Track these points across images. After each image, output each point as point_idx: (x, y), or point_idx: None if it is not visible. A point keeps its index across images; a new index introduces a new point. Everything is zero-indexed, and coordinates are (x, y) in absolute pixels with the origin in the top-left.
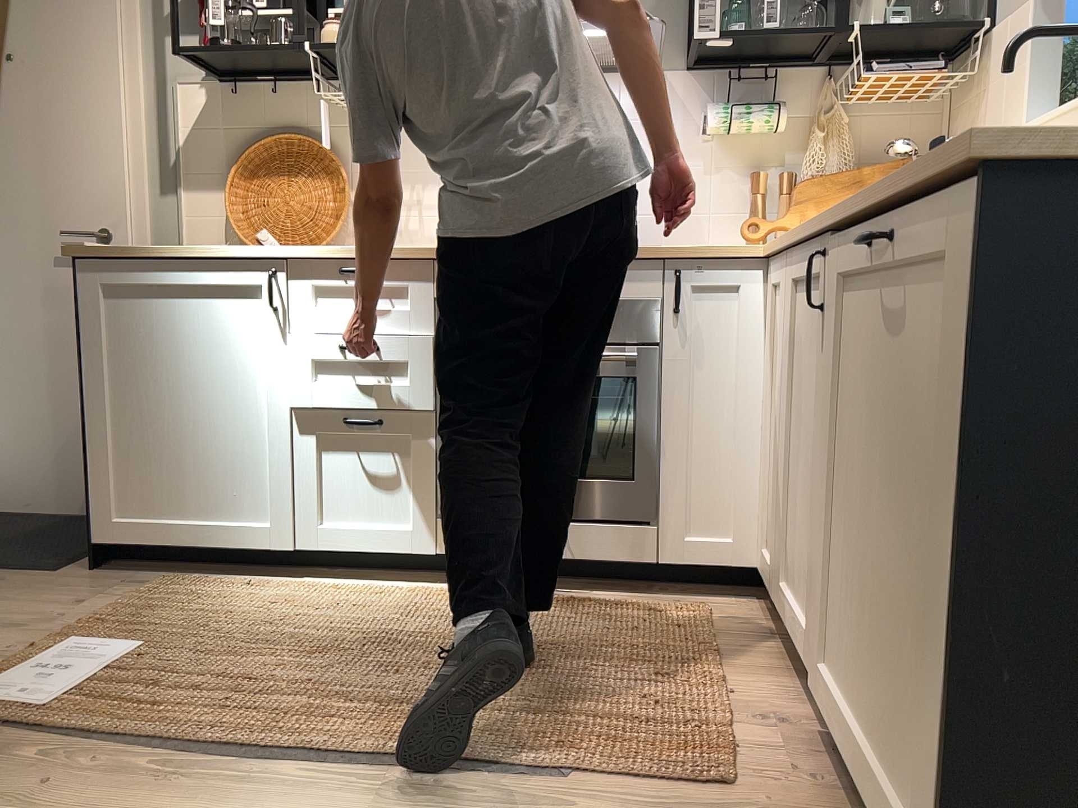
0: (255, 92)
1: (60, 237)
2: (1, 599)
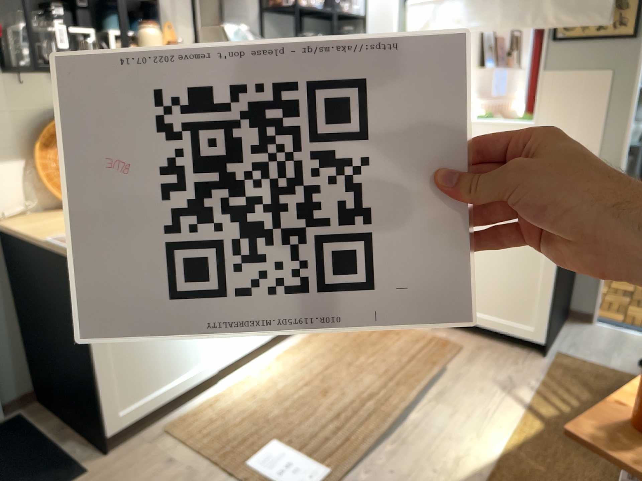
0: (33, 80)
1: None
2: None
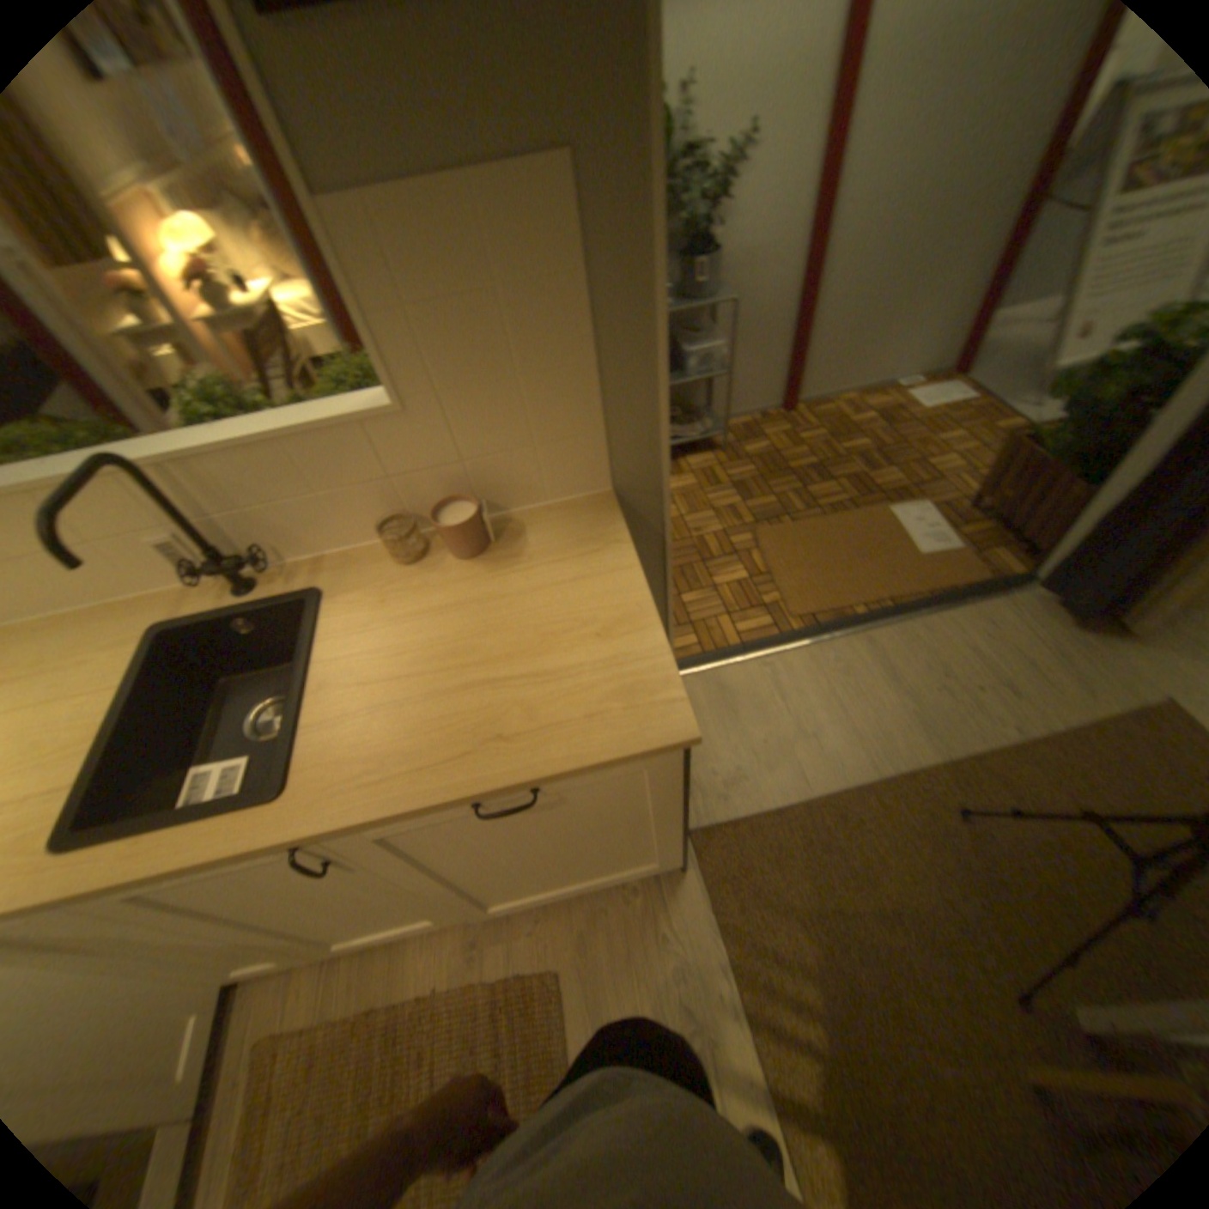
0: None
1: None
2: None
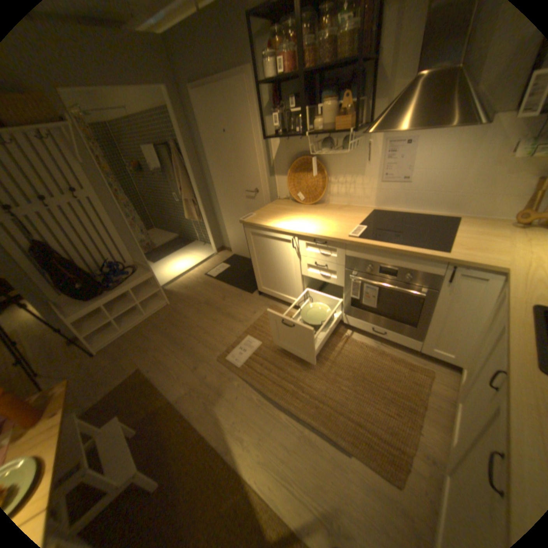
0: (295, 137)
1: (245, 191)
2: (240, 304)
